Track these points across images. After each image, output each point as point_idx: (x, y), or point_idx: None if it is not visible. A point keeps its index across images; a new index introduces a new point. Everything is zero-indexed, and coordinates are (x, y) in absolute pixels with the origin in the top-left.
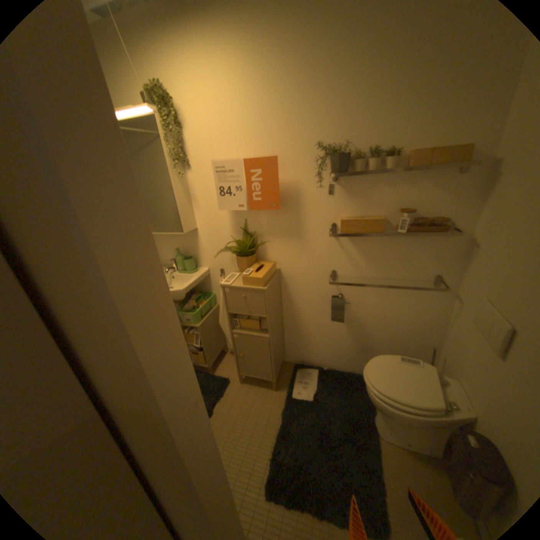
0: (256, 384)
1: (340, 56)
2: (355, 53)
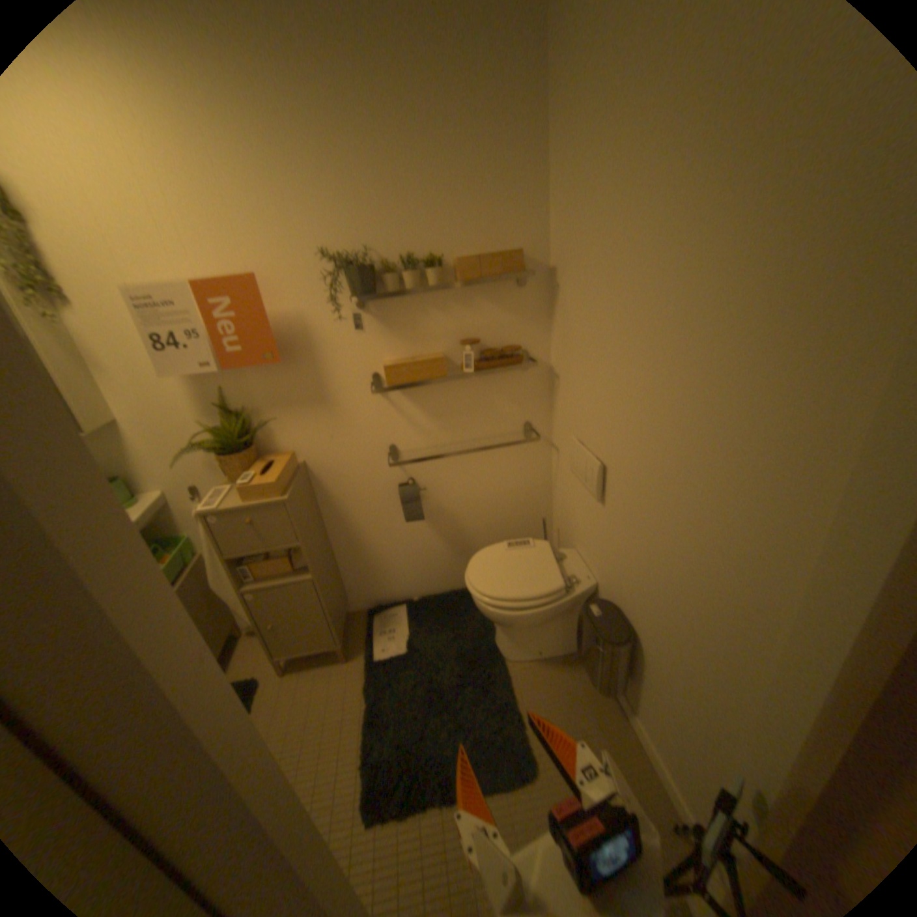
0: (308, 665)
1: (325, 115)
2: (346, 113)
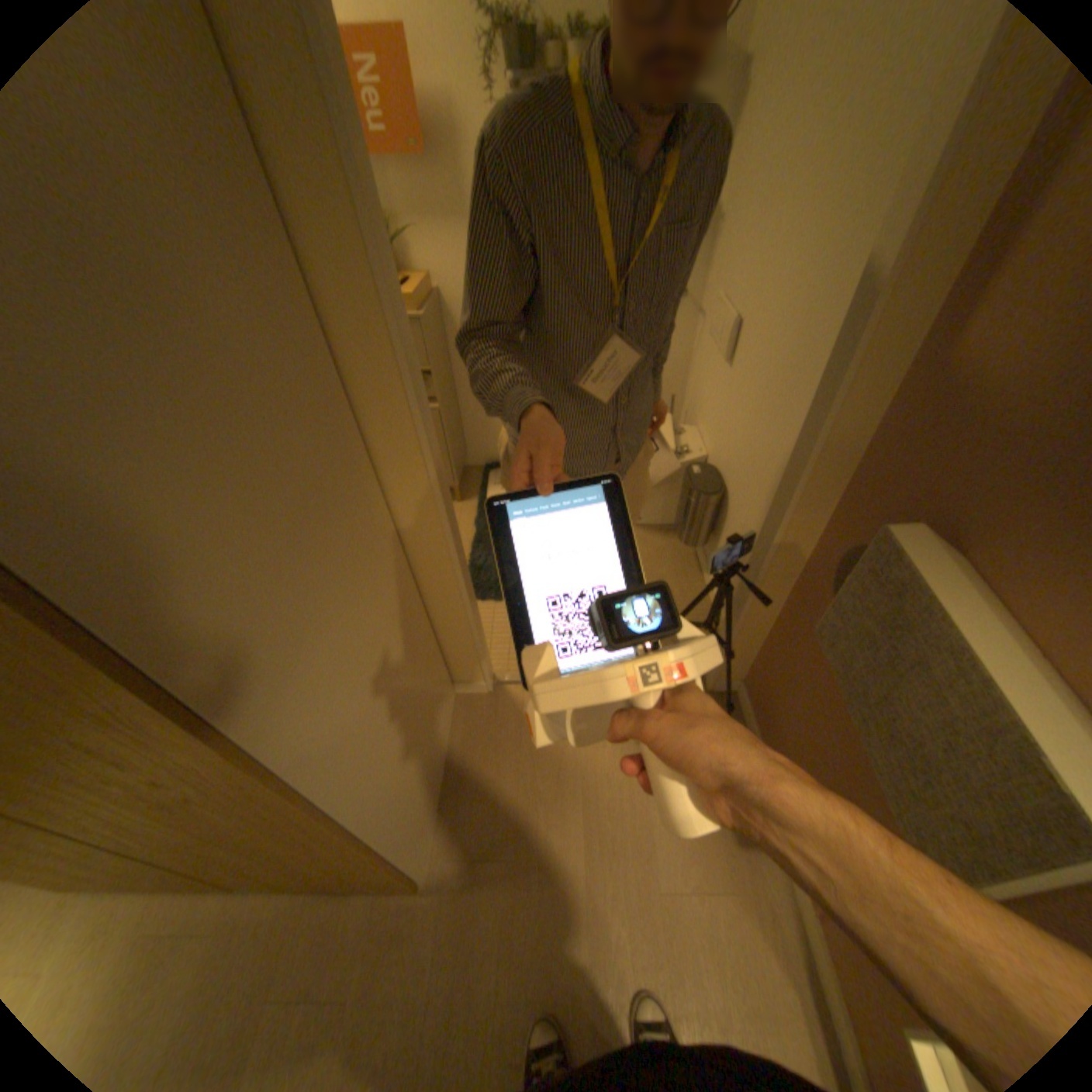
0: None
1: None
2: None
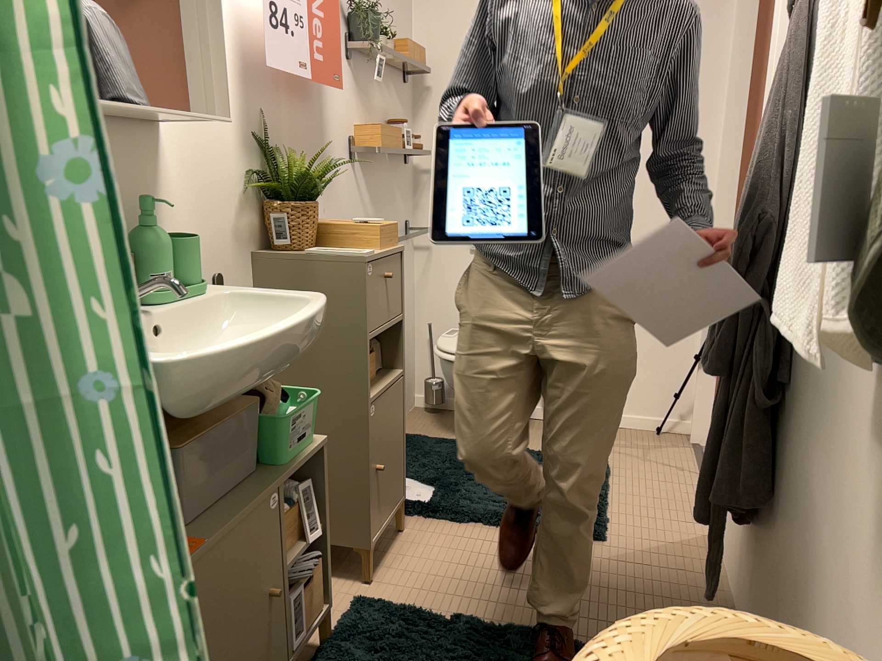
0: (378, 555)
1: None
2: None
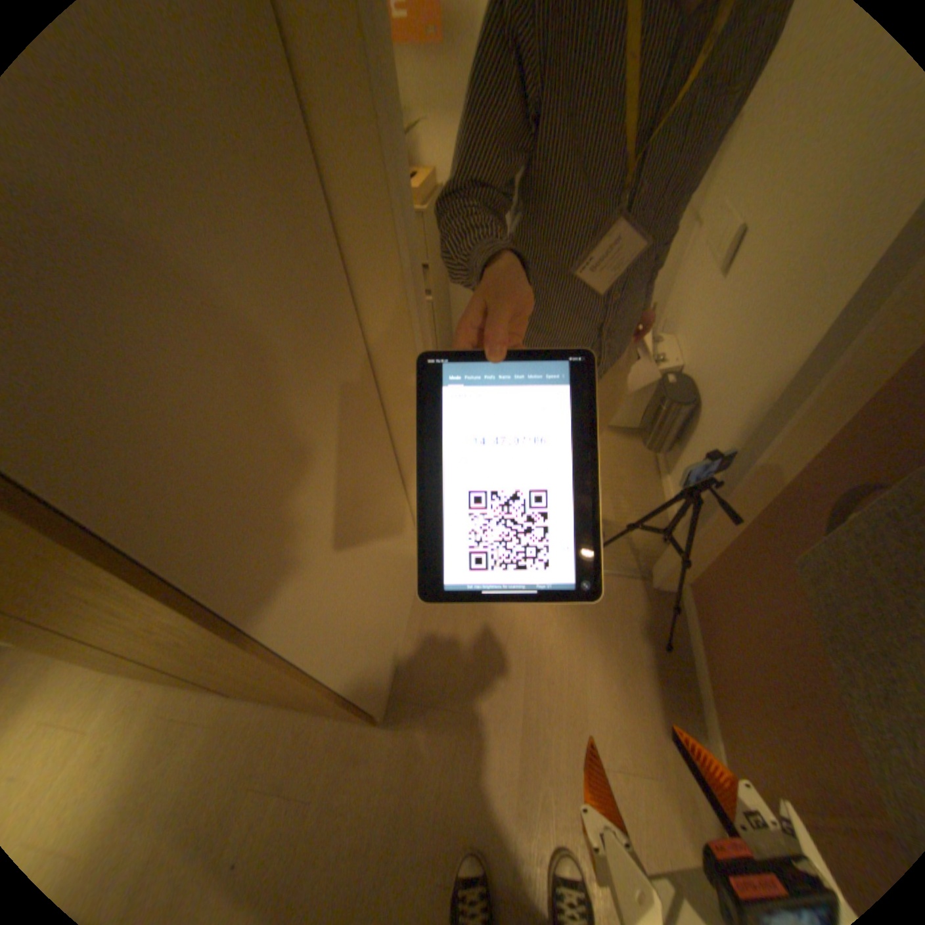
0: None
1: None
2: None
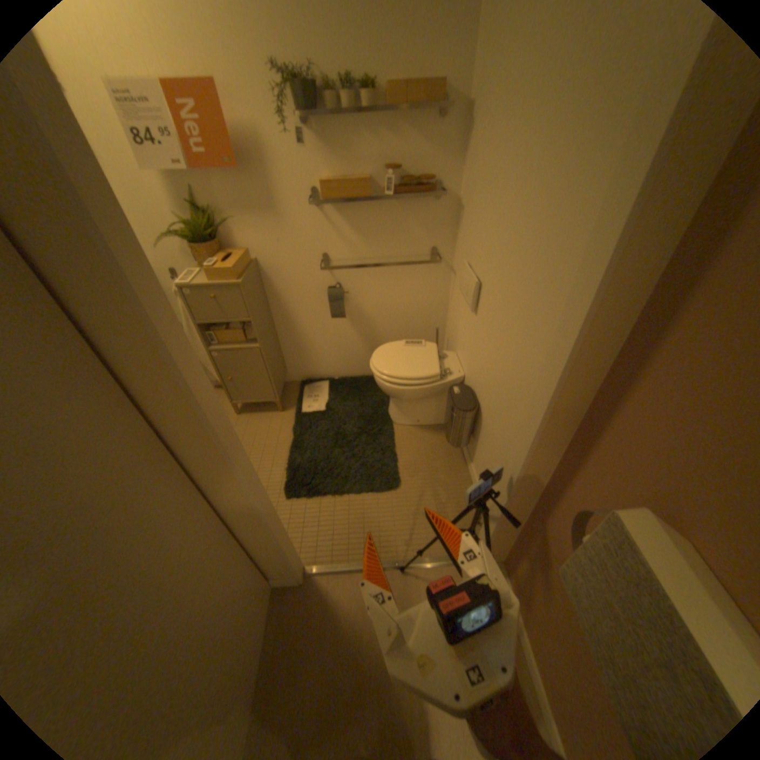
0: (258, 410)
1: None
2: None
